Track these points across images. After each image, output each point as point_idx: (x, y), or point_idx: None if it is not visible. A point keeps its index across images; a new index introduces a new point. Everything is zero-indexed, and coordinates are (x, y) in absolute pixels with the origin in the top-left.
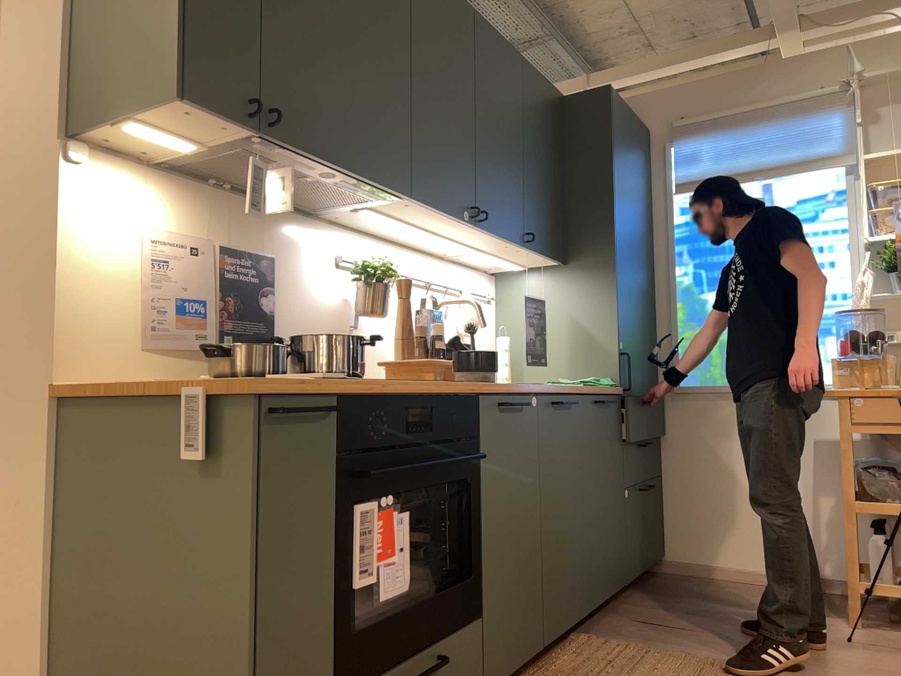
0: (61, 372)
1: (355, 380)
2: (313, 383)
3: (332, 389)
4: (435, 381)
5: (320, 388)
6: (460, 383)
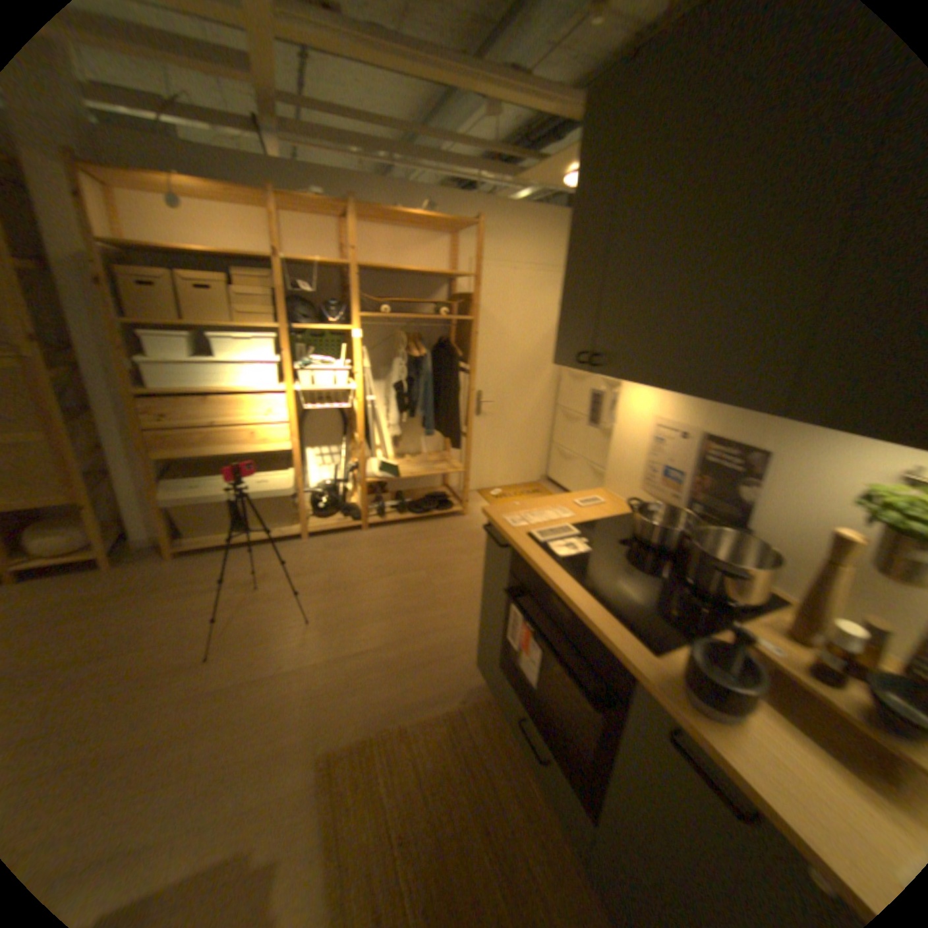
0: (604, 484)
1: (537, 549)
2: (509, 530)
3: (512, 539)
4: (609, 614)
5: (500, 532)
6: (678, 665)
